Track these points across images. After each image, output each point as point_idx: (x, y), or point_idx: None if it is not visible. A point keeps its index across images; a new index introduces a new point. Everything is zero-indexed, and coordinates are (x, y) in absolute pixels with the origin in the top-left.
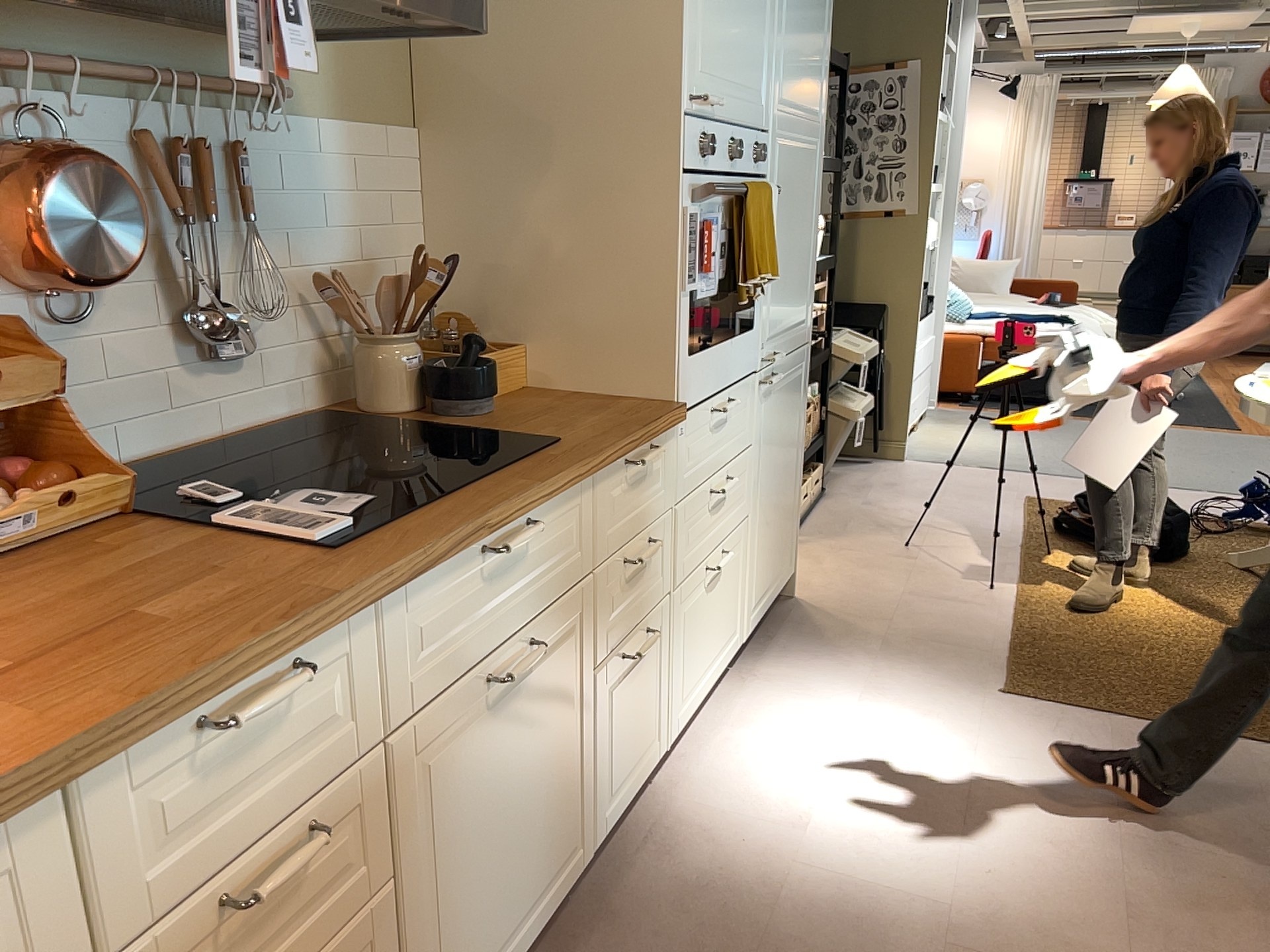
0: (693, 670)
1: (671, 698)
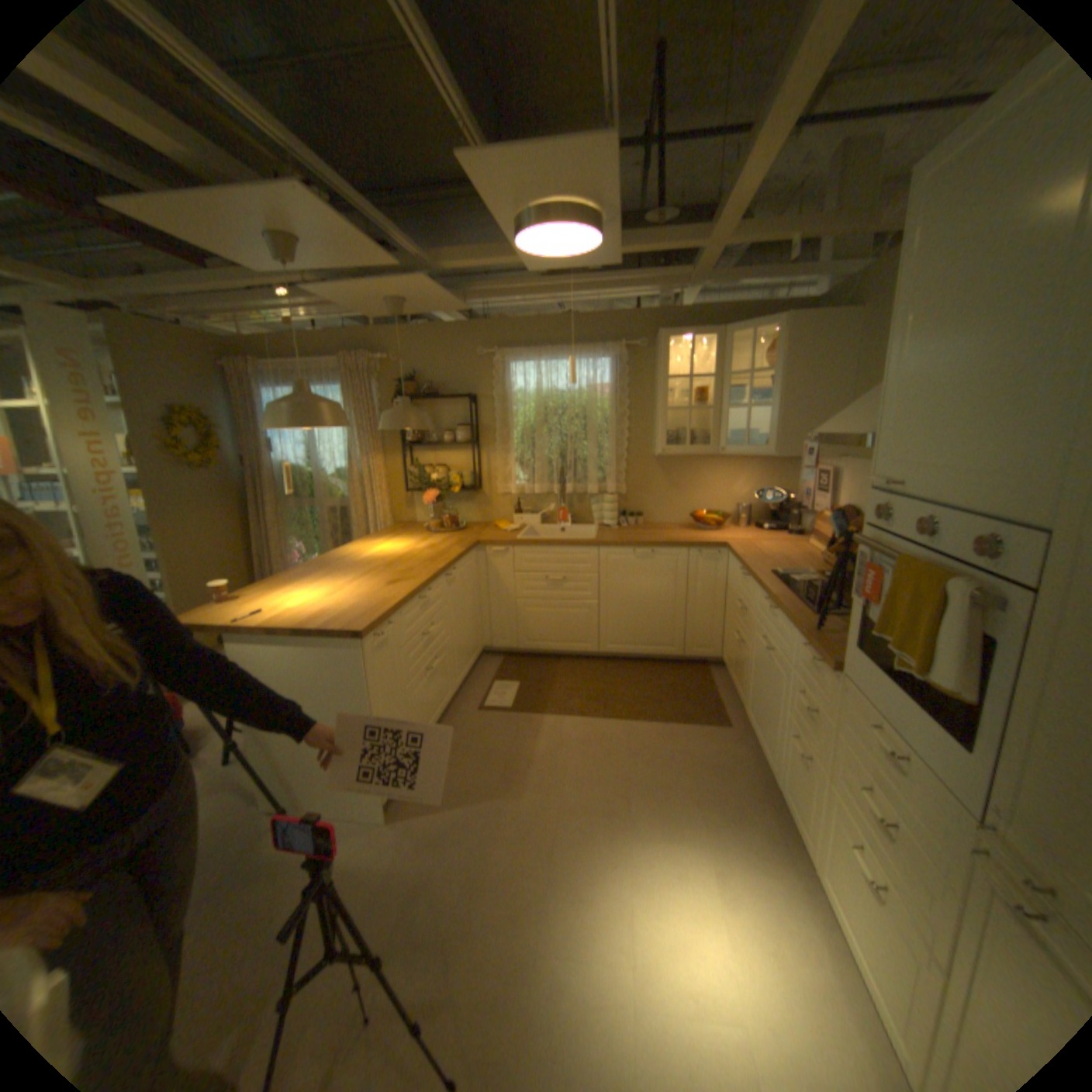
0: (839, 888)
1: (821, 849)
